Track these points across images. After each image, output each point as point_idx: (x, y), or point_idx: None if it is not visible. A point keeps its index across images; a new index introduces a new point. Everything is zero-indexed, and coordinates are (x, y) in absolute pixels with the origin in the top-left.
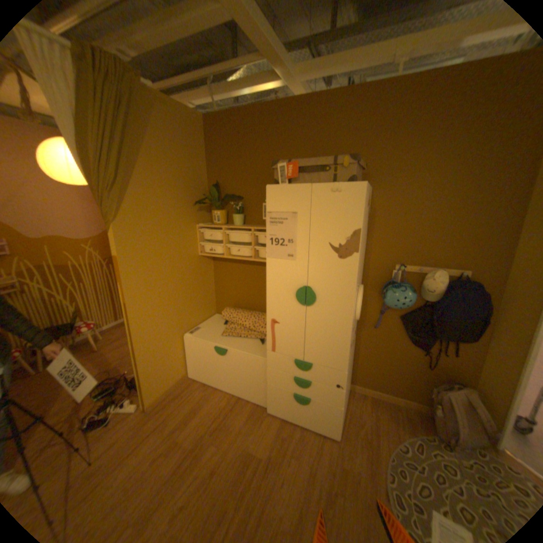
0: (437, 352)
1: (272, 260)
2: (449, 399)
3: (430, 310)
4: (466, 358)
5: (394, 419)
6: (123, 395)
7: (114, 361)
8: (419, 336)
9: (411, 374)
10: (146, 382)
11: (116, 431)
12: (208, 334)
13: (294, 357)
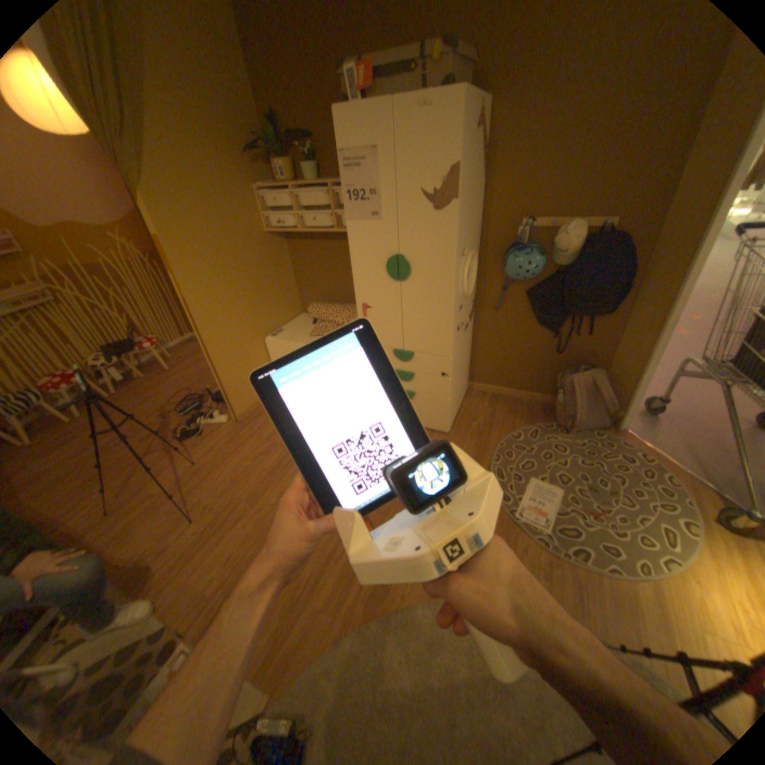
0: (567, 332)
1: (353, 224)
2: (570, 381)
3: (561, 277)
4: (599, 335)
5: (512, 411)
6: (210, 409)
7: (191, 379)
8: (547, 314)
9: (536, 362)
10: (231, 390)
11: (212, 439)
12: (294, 336)
13: (392, 347)
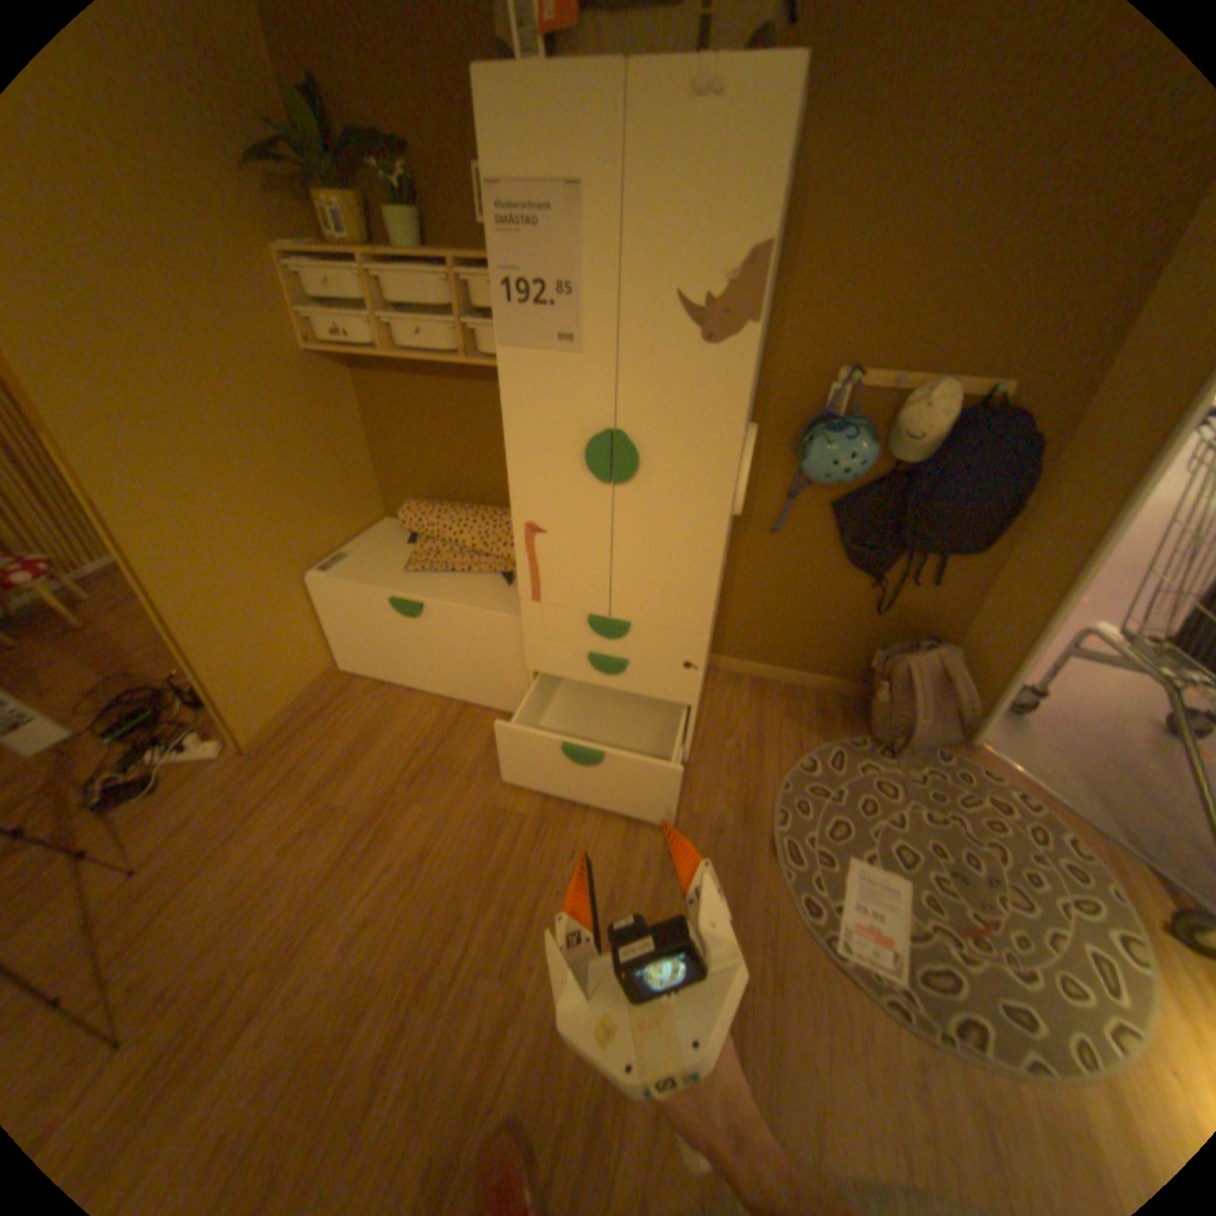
0: (897, 578)
1: (514, 355)
2: (906, 669)
3: (903, 484)
4: (953, 586)
5: (793, 713)
6: (179, 724)
7: (136, 651)
8: (866, 546)
9: (835, 626)
10: (227, 693)
11: (180, 801)
12: (370, 569)
13: (587, 611)
